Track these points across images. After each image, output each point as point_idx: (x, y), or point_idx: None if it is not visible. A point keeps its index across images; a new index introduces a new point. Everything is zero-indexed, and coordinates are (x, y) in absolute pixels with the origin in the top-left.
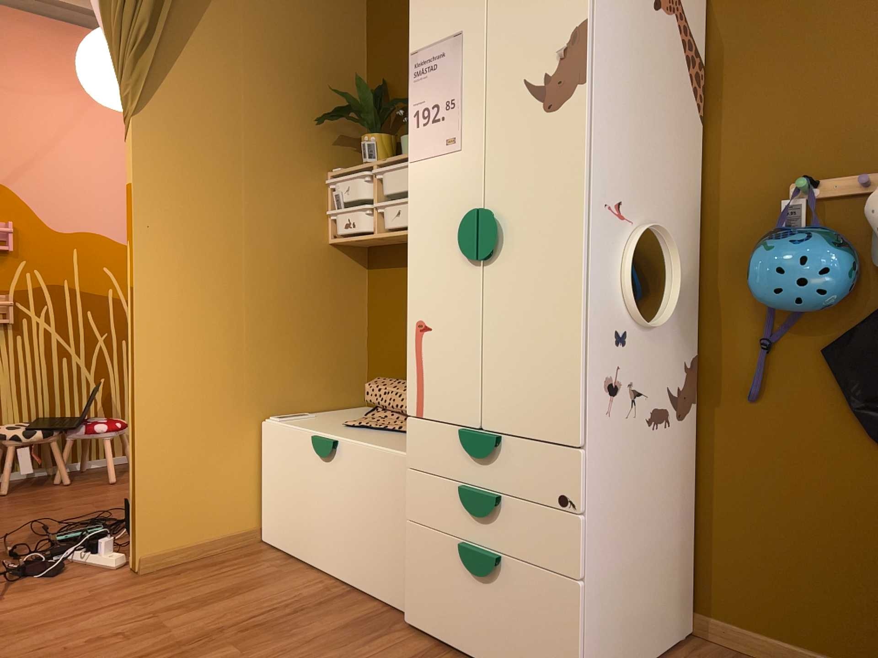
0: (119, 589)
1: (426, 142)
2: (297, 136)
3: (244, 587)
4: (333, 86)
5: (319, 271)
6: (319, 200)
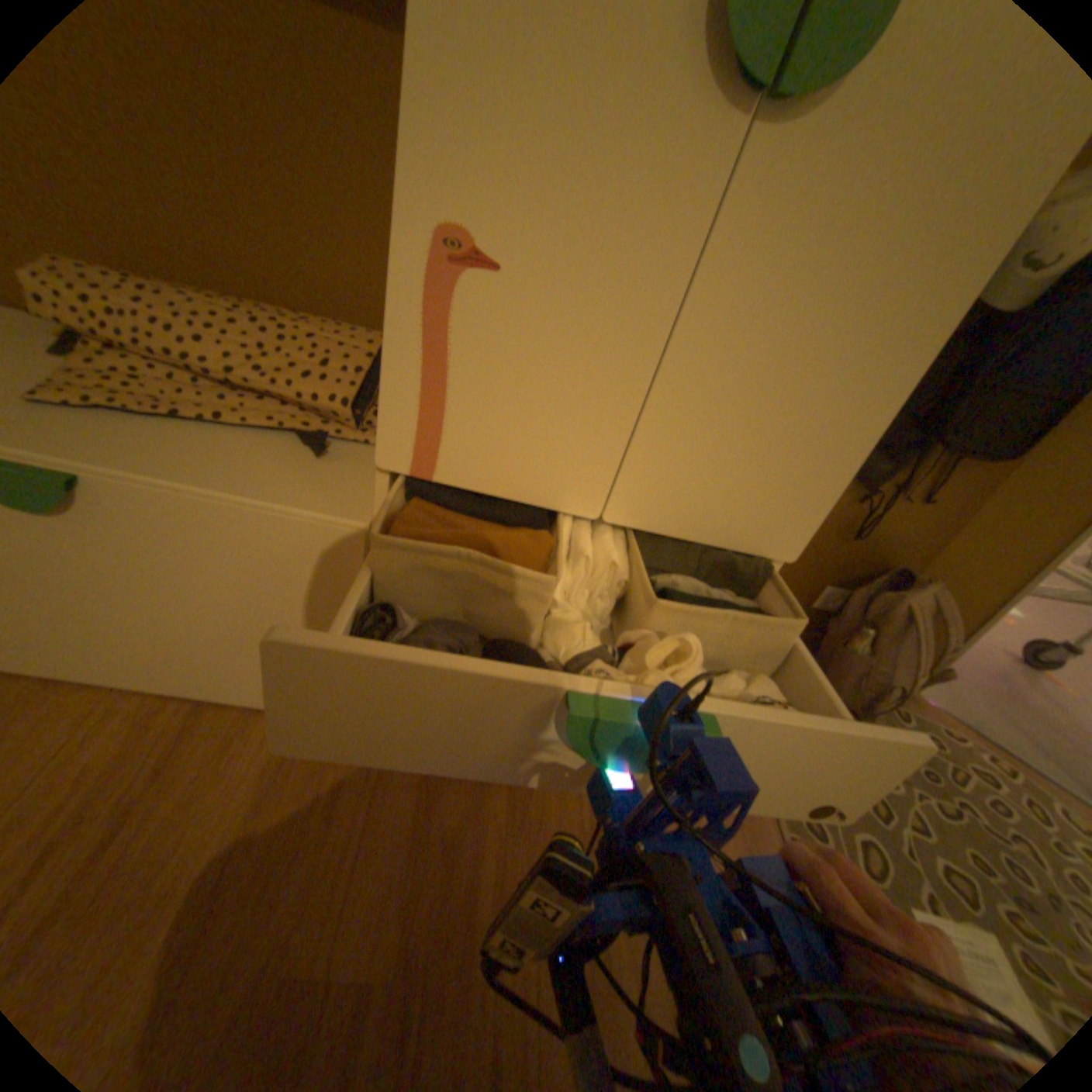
0: None
1: None
2: None
3: None
4: None
5: None
6: None
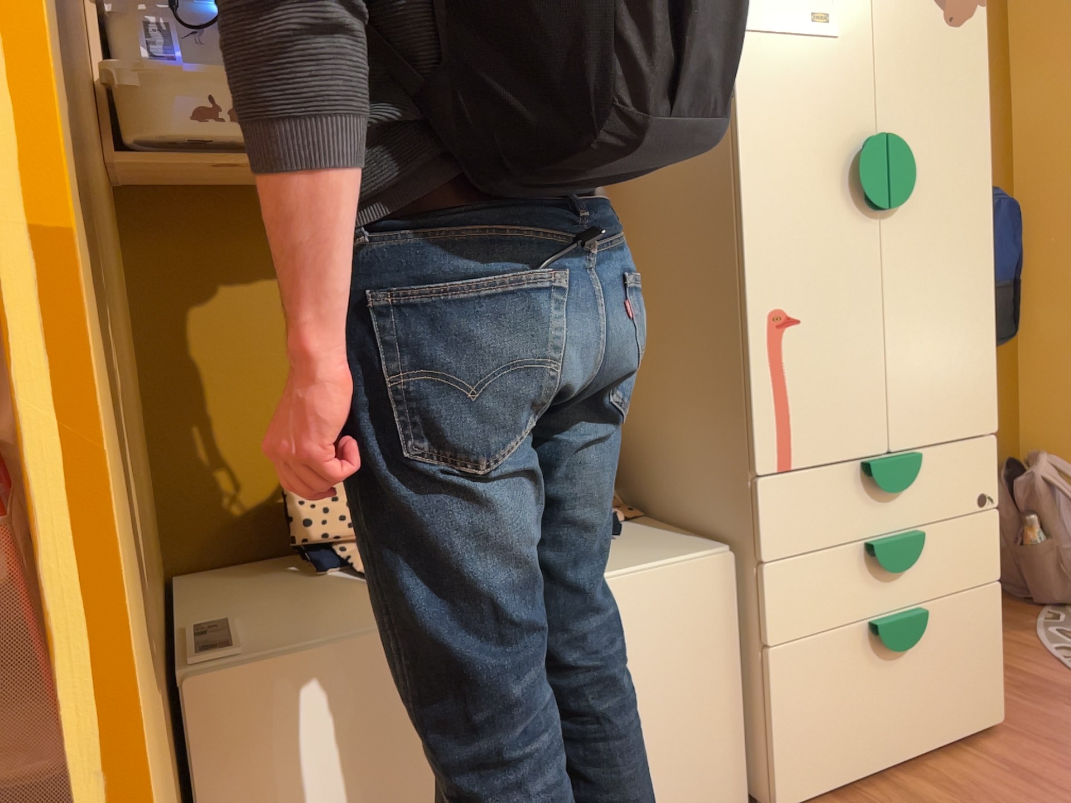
0: None
1: (774, 6)
2: None
3: None
4: None
5: None
6: None
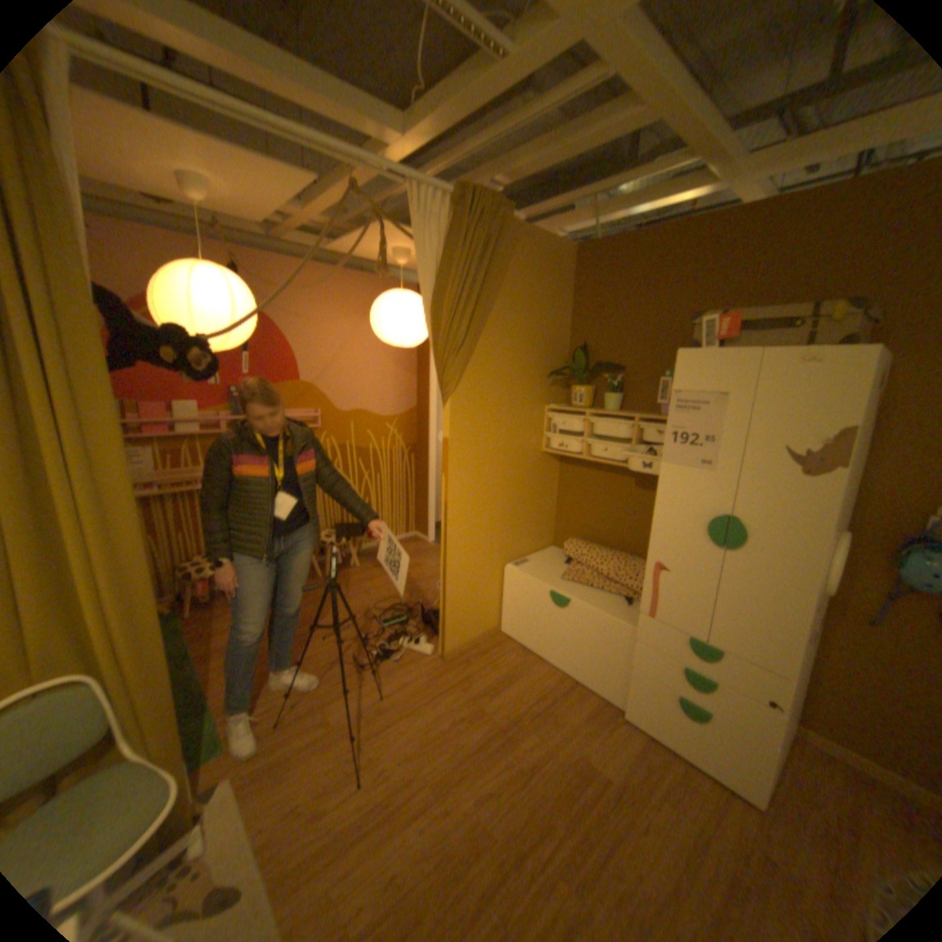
0: (445, 676)
1: (682, 455)
2: (532, 386)
3: (515, 676)
4: (552, 346)
5: (537, 470)
6: (540, 425)
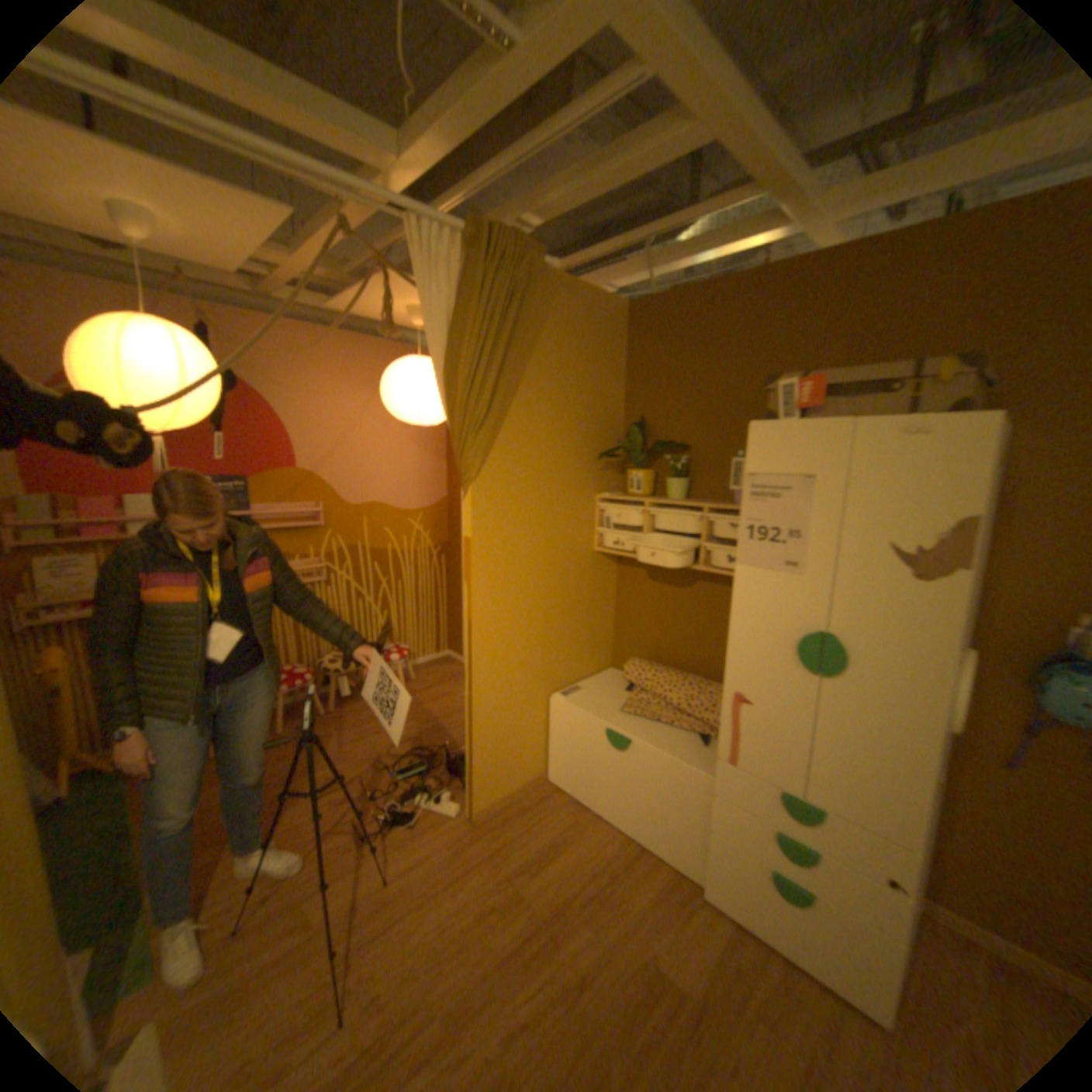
0: (472, 848)
1: (760, 555)
2: (578, 472)
3: (563, 844)
4: (602, 423)
5: (588, 575)
6: (590, 520)
